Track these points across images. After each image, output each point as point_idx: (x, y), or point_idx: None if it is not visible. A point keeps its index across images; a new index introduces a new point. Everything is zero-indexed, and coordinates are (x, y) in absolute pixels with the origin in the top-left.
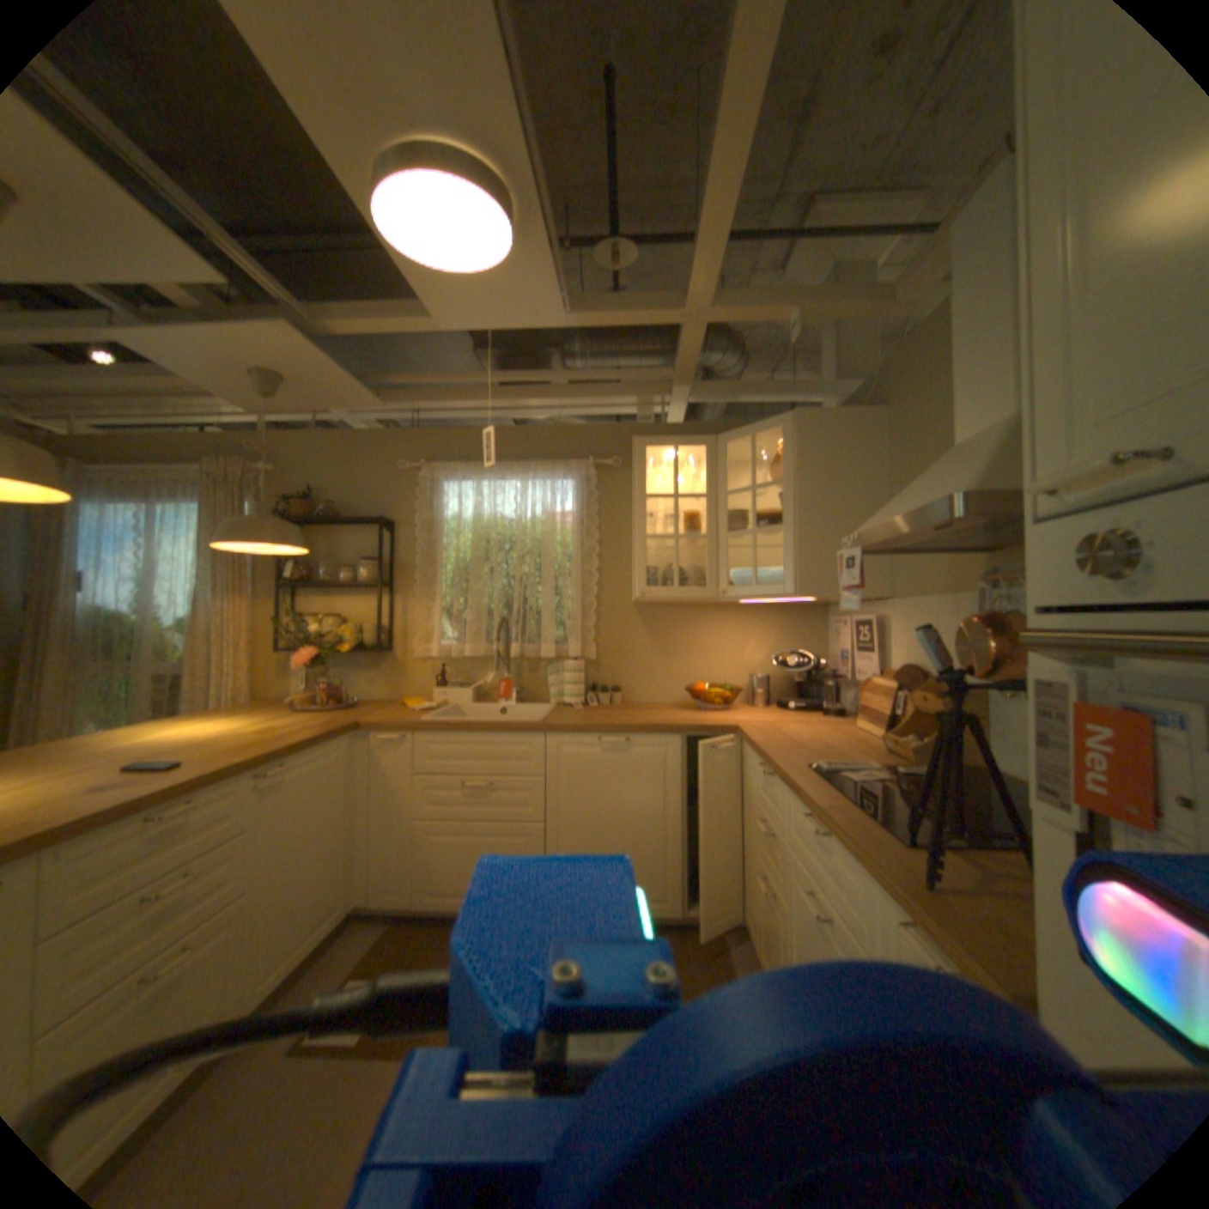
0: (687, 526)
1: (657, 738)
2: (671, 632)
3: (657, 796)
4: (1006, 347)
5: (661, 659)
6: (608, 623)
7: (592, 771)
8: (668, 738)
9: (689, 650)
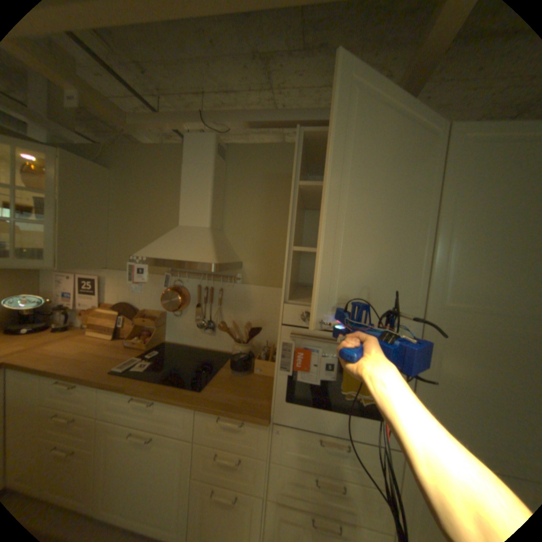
0: None
1: None
2: None
3: None
4: (207, 202)
5: None
6: None
7: None
8: None
9: None
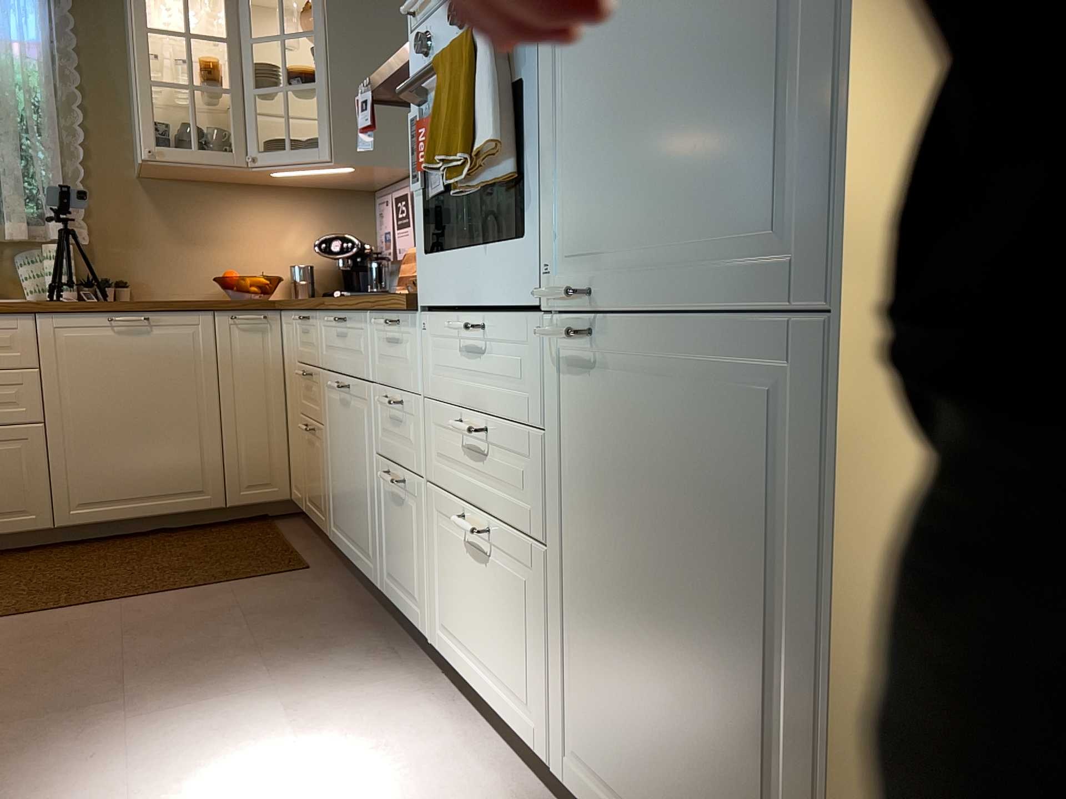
0: (205, 78)
1: (183, 316)
2: (191, 215)
3: (188, 380)
4: None
5: (181, 248)
6: (104, 200)
7: (104, 358)
8: (198, 316)
9: (217, 237)
